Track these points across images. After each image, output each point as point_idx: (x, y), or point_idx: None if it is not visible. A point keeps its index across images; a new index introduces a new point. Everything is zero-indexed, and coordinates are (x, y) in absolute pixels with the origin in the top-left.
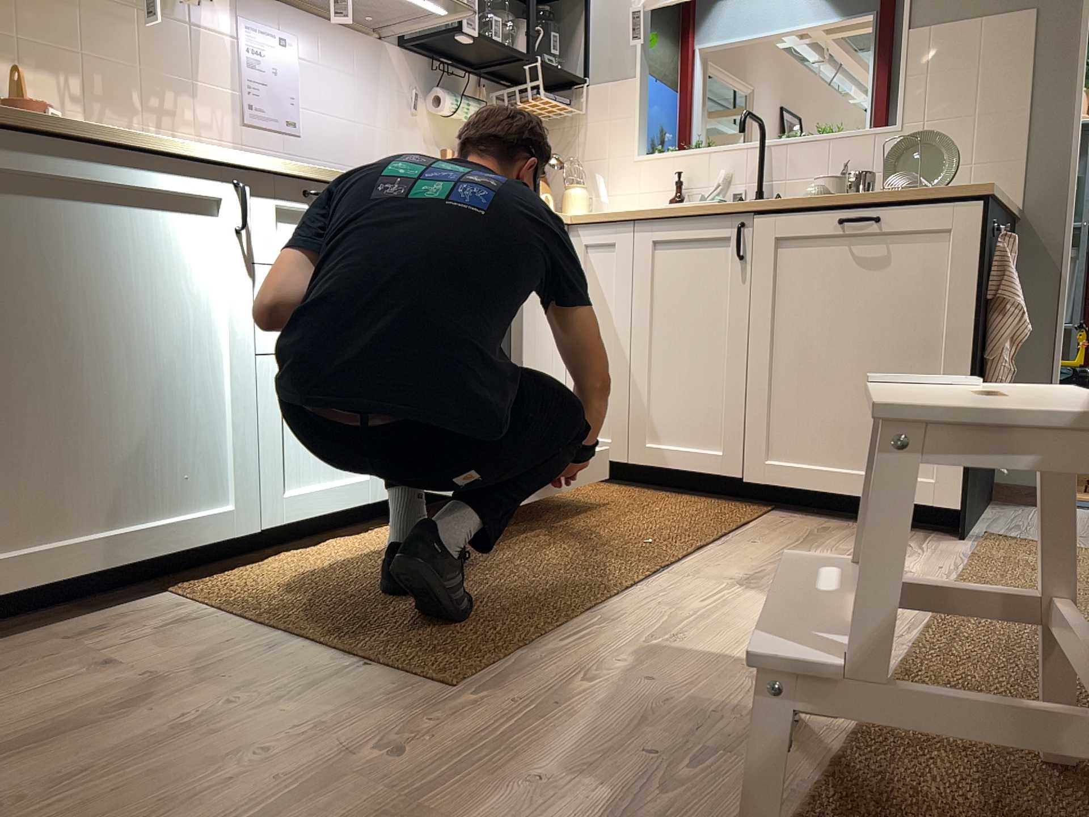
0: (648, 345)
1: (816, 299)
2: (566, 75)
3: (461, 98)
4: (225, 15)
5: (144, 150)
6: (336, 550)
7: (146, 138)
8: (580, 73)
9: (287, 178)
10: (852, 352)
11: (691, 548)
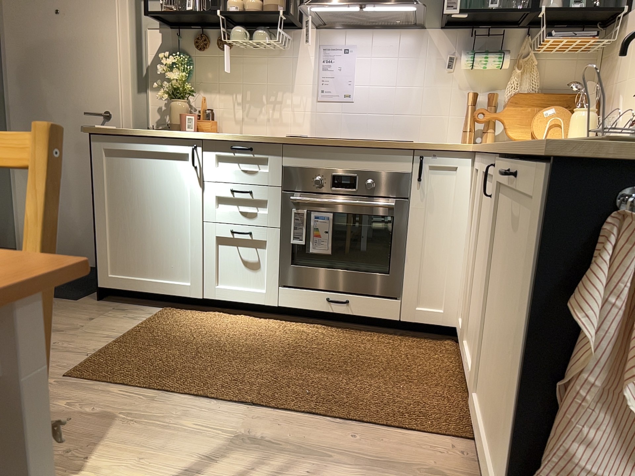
0: (472, 261)
1: (501, 255)
2: (592, 12)
3: (475, 56)
4: (310, 47)
5: (156, 138)
6: (236, 320)
7: (157, 133)
8: (624, 3)
9: (221, 142)
10: (501, 321)
11: (306, 410)
